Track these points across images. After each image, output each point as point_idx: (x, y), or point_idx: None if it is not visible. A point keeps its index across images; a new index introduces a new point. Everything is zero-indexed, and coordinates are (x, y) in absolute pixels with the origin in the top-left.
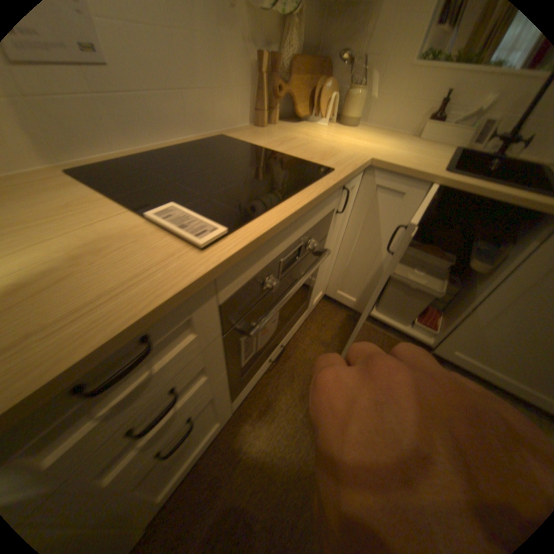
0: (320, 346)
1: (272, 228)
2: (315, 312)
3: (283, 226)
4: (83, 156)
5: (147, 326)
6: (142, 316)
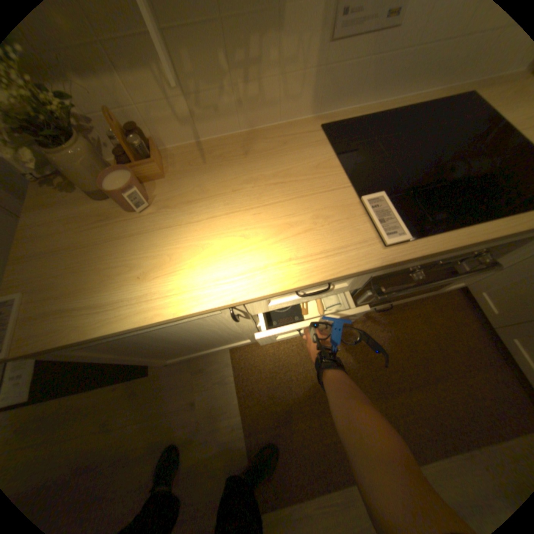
0: (427, 326)
1: (453, 247)
2: (446, 296)
3: (466, 244)
4: (338, 106)
5: (334, 277)
6: (336, 274)
